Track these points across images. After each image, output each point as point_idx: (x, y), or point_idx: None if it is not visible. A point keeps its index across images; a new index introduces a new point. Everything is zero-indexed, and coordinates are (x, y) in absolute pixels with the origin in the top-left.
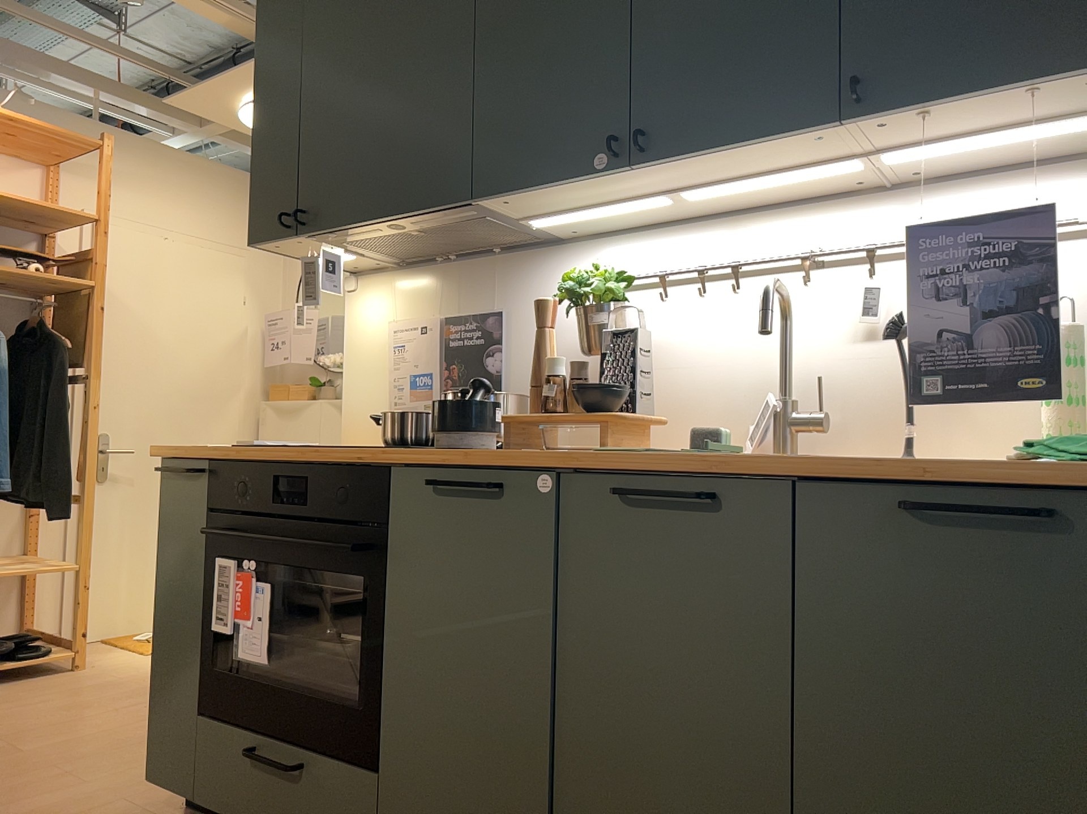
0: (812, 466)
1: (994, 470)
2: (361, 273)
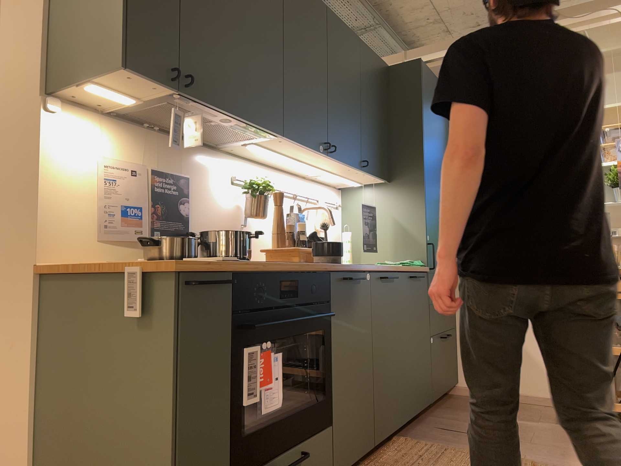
0: (407, 268)
1: (414, 268)
2: (60, 98)
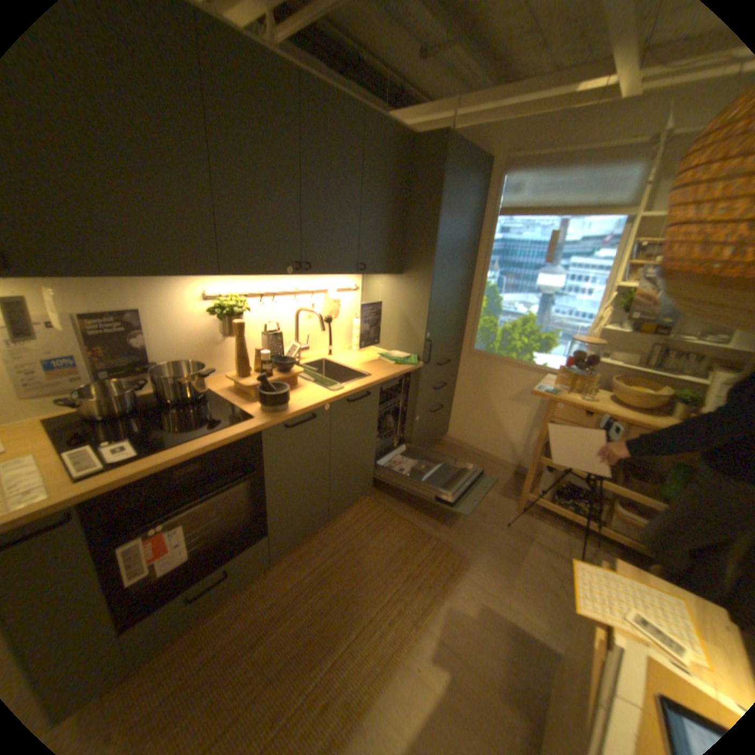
0: (385, 379)
1: (401, 370)
2: None
